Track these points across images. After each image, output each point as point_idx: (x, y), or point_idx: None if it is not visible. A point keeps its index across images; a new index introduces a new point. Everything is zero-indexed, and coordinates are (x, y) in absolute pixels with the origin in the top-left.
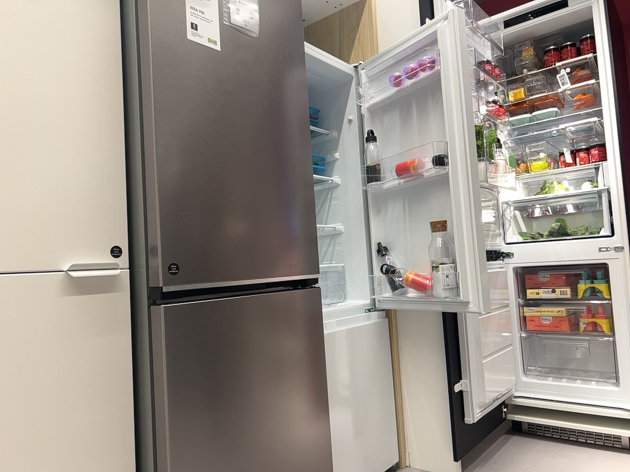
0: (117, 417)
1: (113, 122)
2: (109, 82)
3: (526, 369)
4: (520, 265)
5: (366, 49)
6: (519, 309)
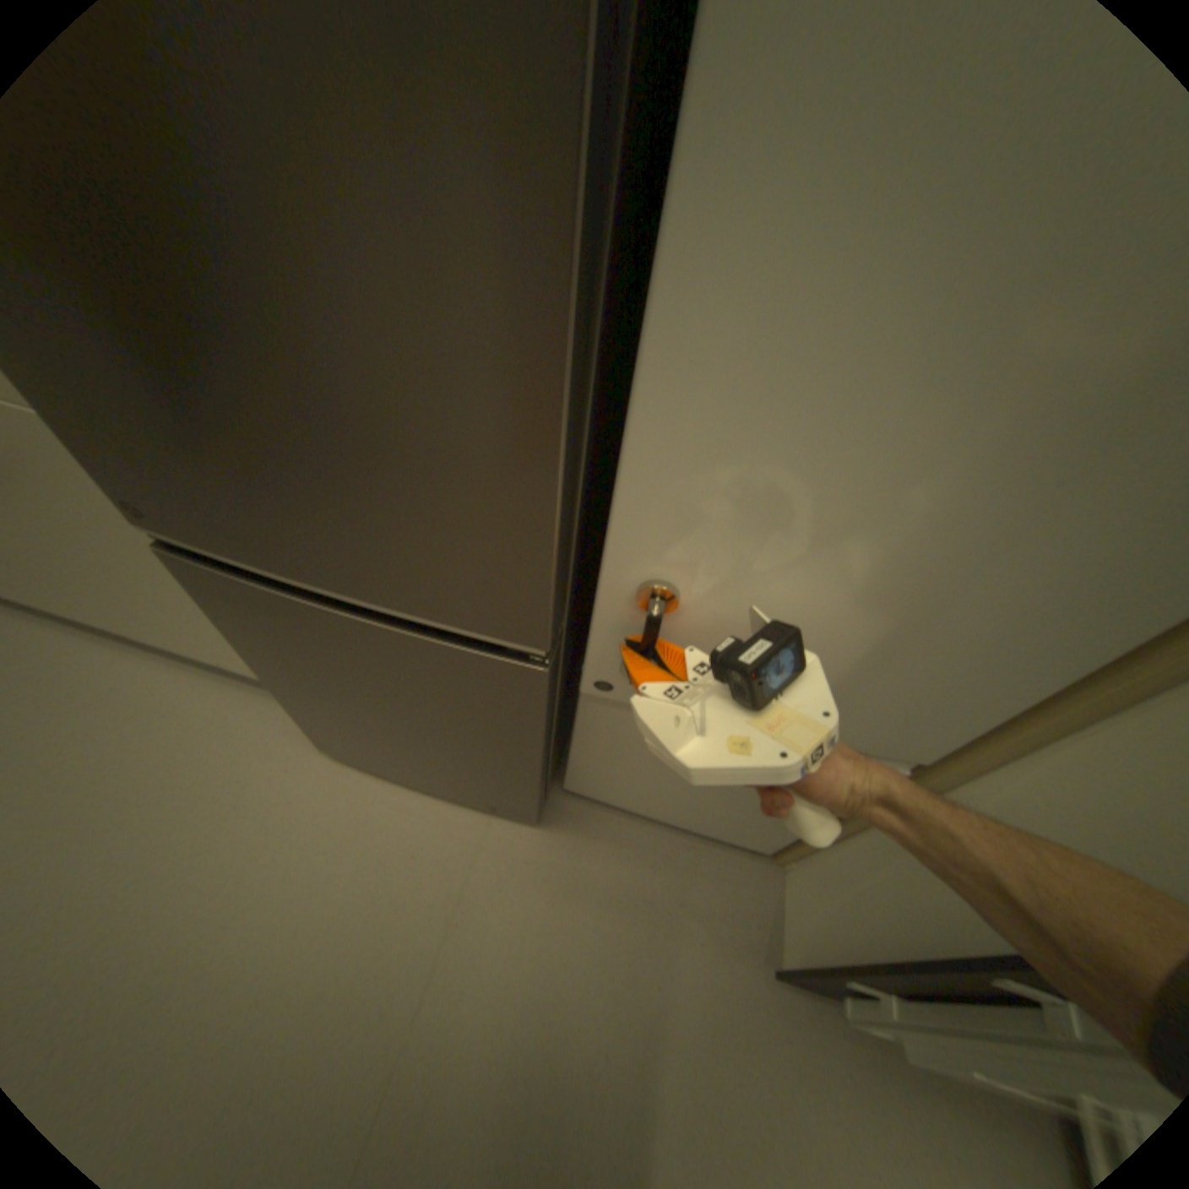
0: None
1: None
2: None
3: None
4: None
5: None
6: None
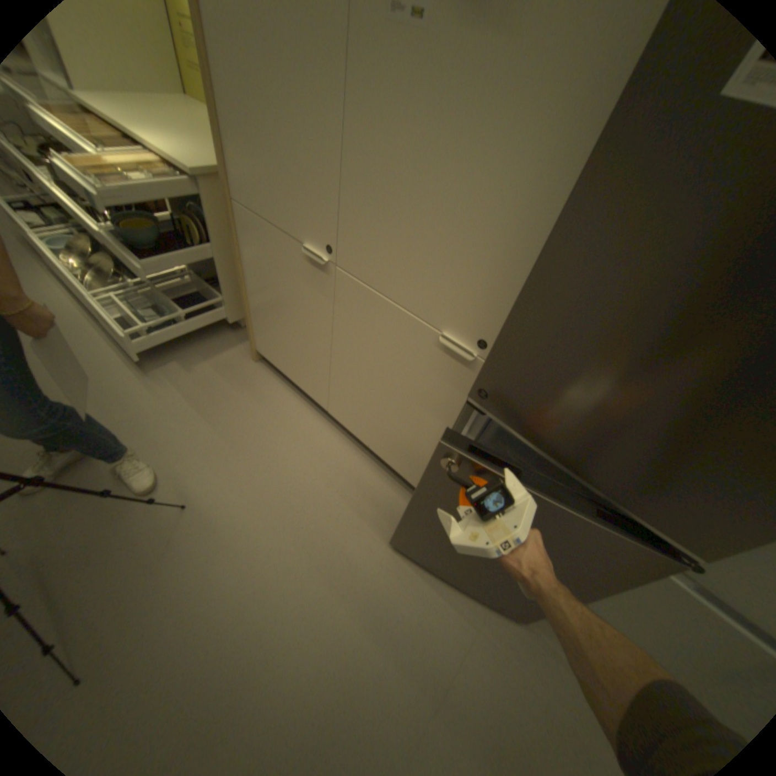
0: (442, 425)
1: (547, 220)
2: (573, 160)
3: None
4: None
5: None
6: None
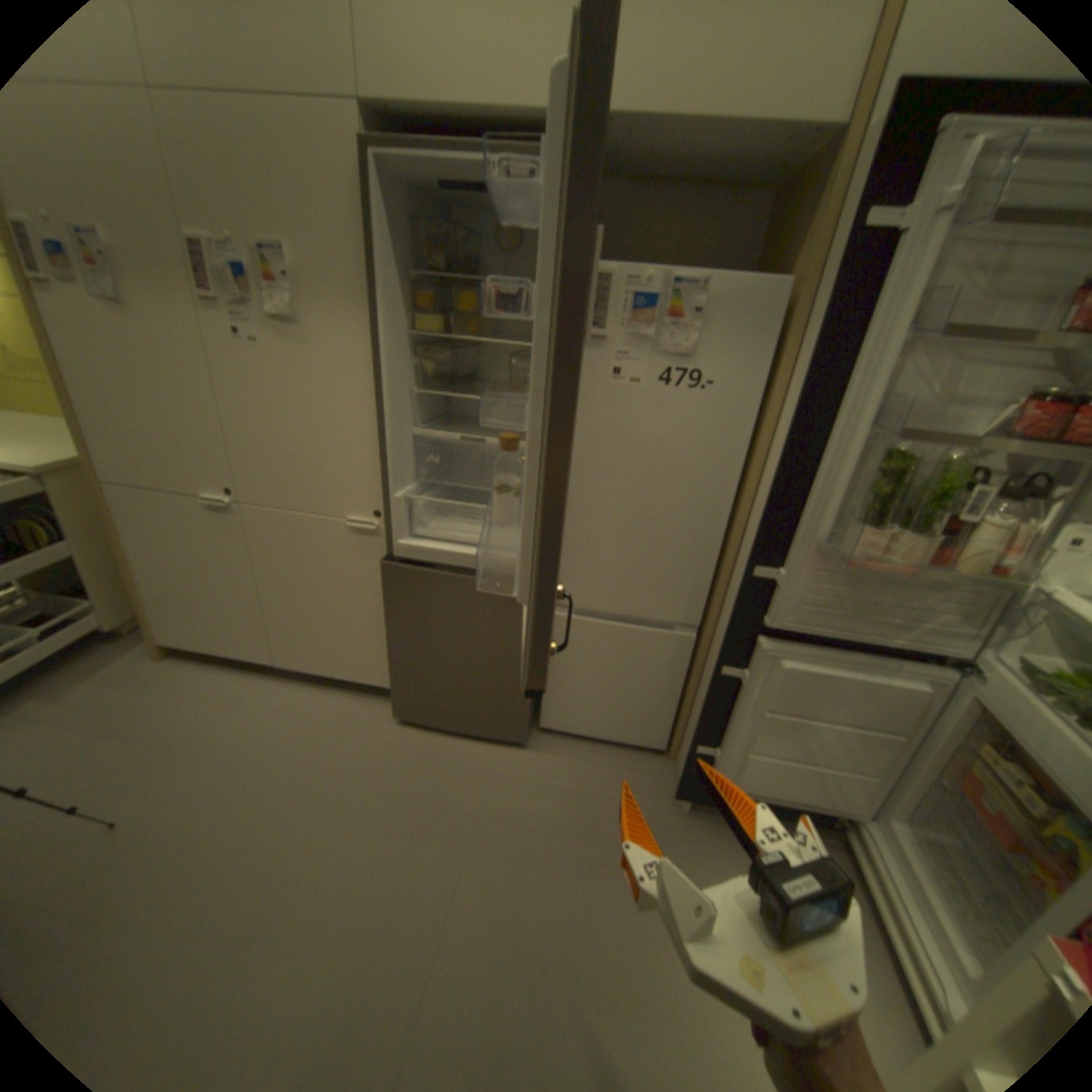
0: (383, 601)
1: (374, 426)
2: (369, 395)
3: (919, 820)
4: (984, 703)
5: (811, 247)
6: (955, 753)
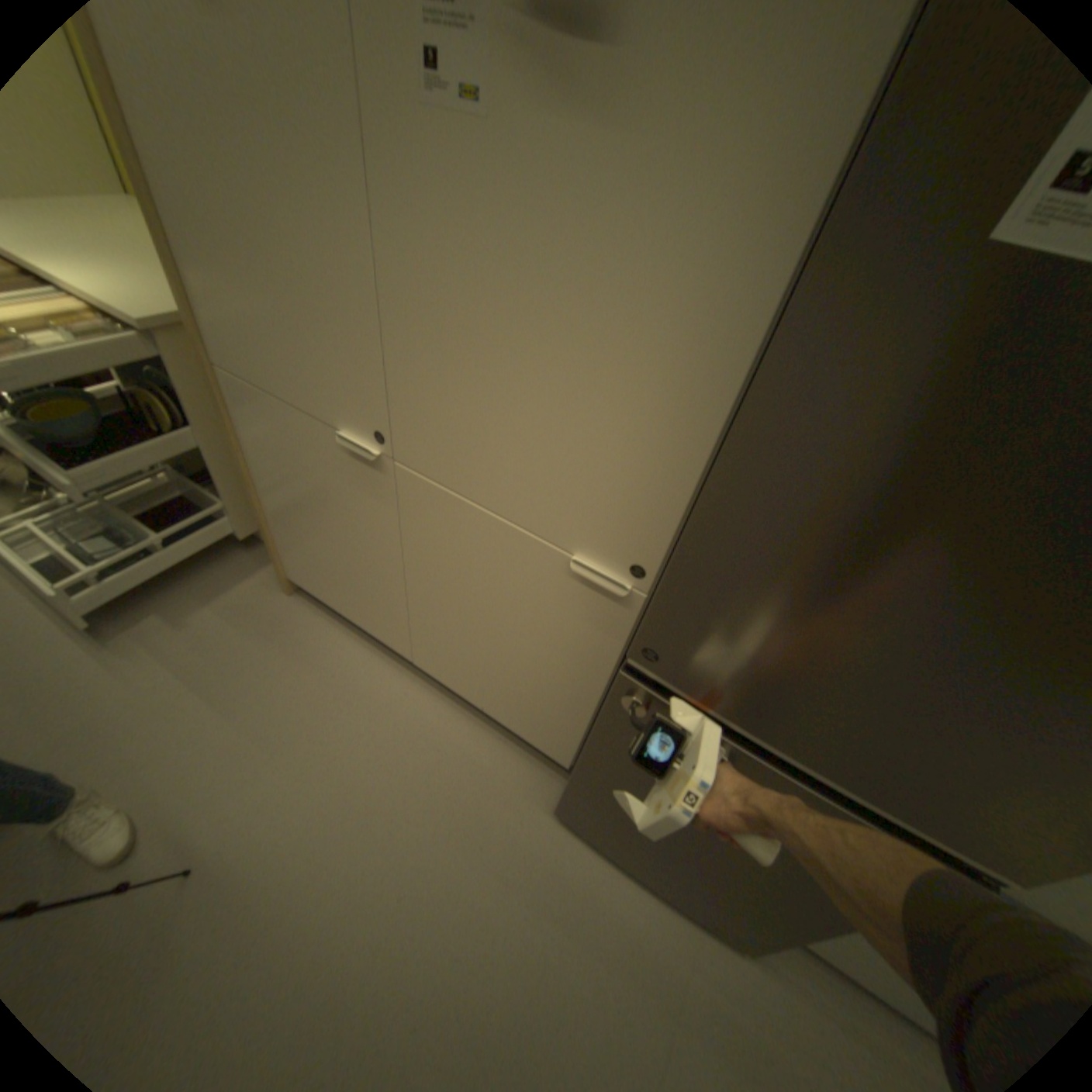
0: (591, 682)
1: (717, 398)
2: (747, 312)
3: None
4: None
5: None
6: None
